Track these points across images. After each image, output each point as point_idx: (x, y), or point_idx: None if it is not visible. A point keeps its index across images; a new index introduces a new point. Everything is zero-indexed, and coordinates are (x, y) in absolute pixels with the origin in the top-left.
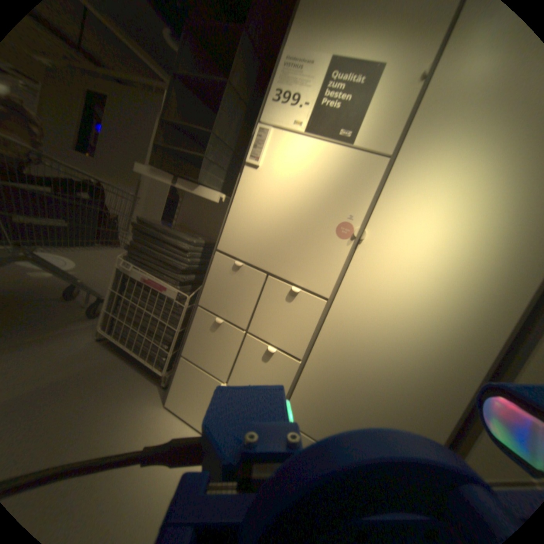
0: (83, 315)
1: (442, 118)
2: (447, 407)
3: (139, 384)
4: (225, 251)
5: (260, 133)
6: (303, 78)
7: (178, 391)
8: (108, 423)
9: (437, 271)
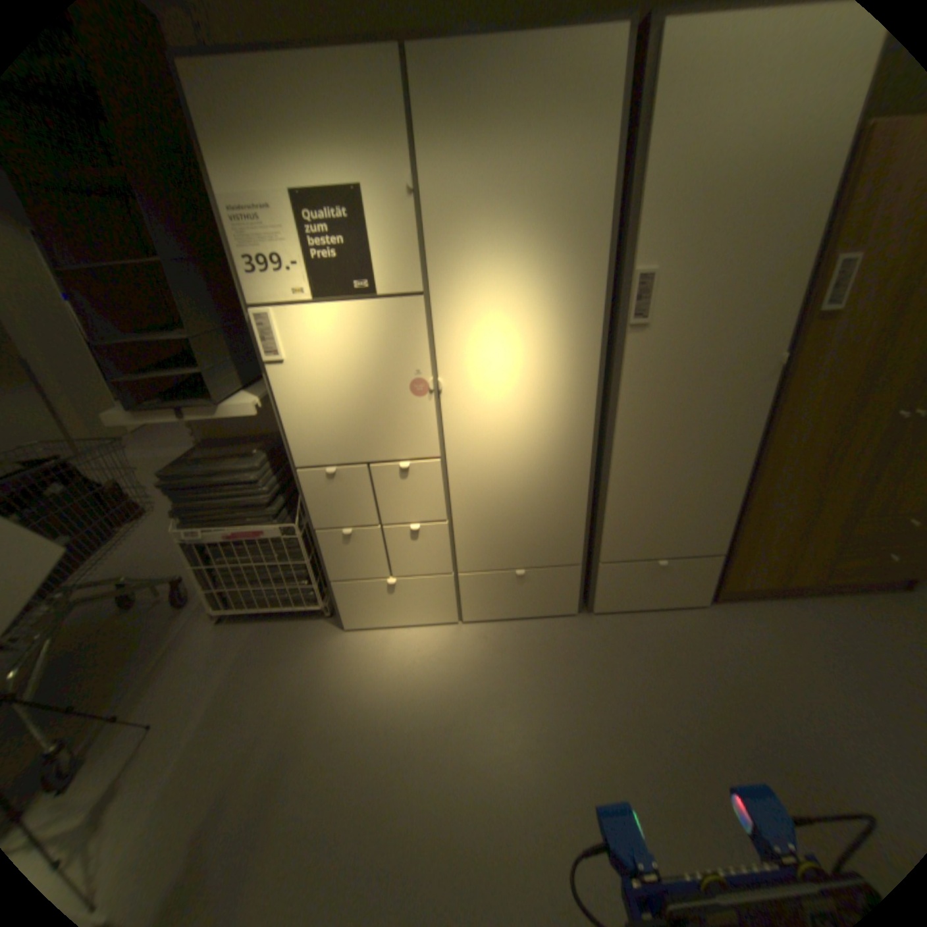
0: (163, 607)
1: (452, 230)
2: (576, 488)
3: (300, 628)
4: (304, 463)
5: (257, 316)
6: (267, 225)
7: (347, 609)
8: (303, 675)
9: (520, 386)
